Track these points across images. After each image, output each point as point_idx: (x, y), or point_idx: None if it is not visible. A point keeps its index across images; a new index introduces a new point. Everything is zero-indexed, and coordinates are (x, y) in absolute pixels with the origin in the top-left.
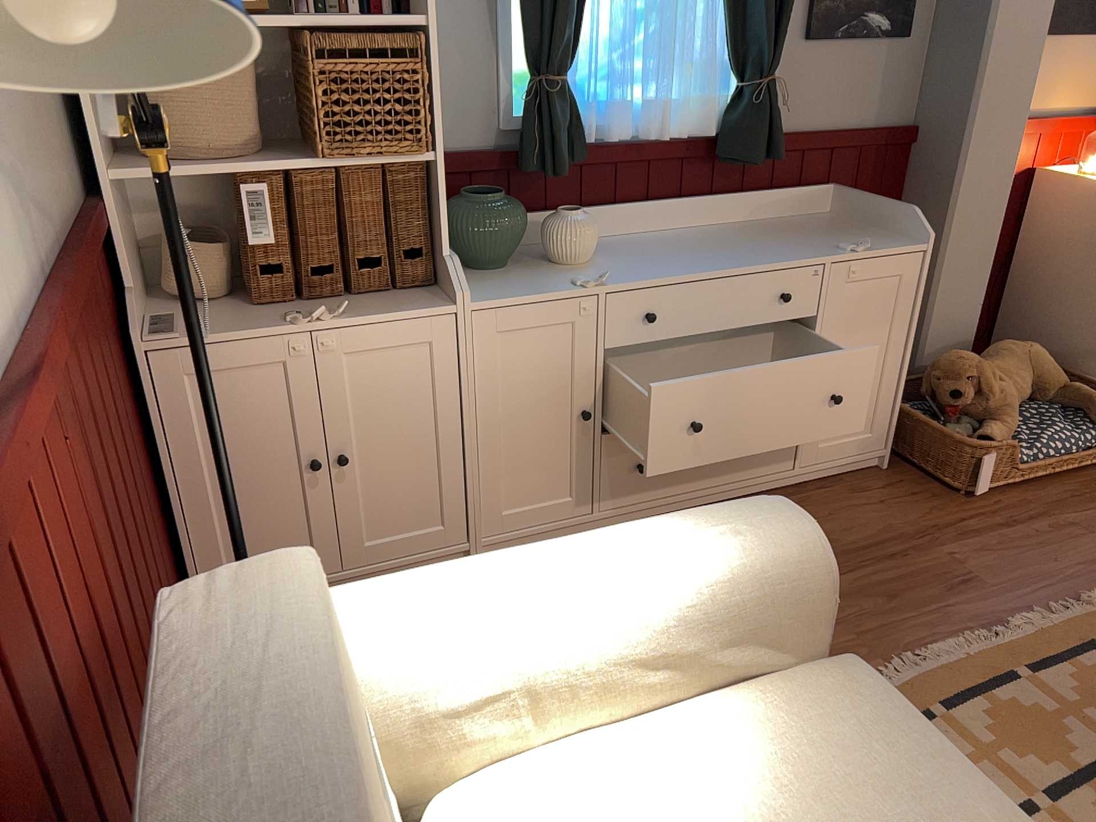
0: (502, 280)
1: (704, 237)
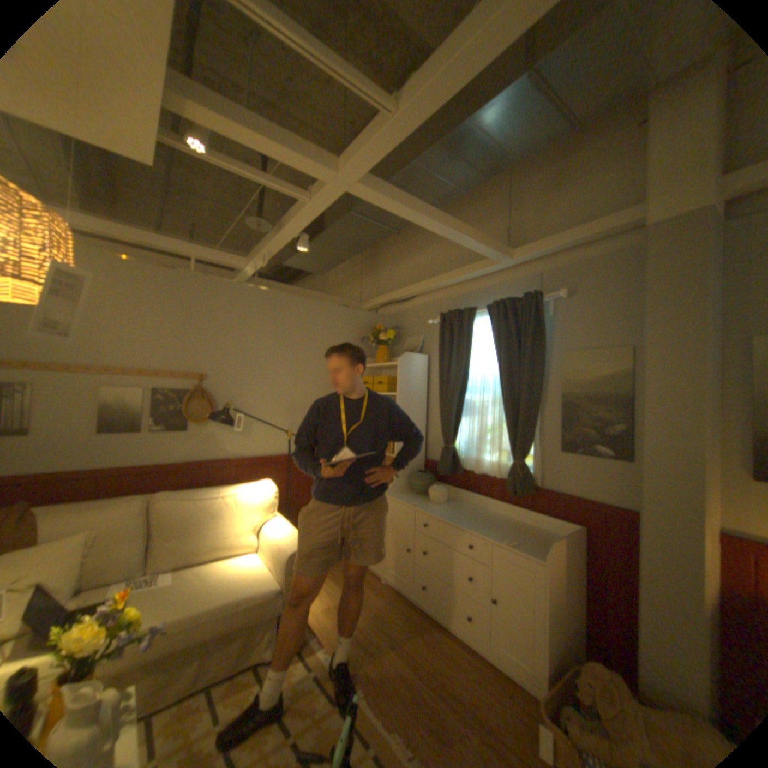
0: (409, 497)
1: (493, 518)
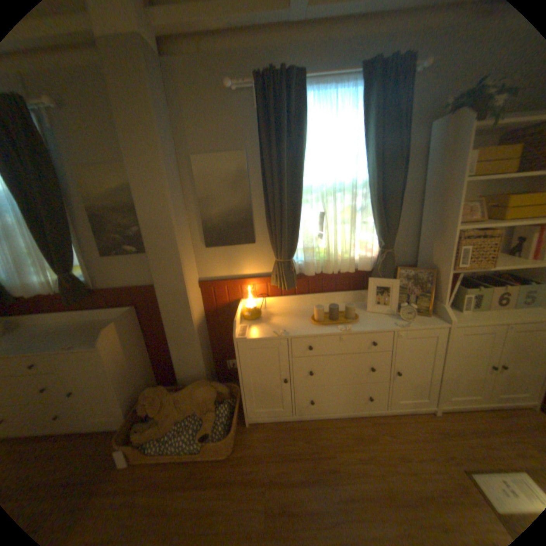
0: None
1: (58, 329)
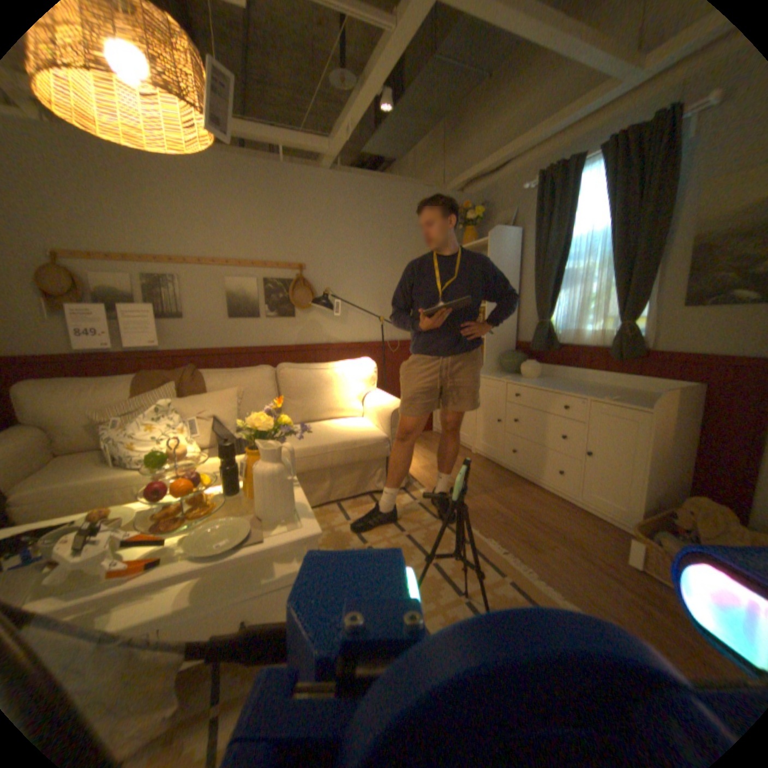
0: (500, 374)
1: (592, 386)
